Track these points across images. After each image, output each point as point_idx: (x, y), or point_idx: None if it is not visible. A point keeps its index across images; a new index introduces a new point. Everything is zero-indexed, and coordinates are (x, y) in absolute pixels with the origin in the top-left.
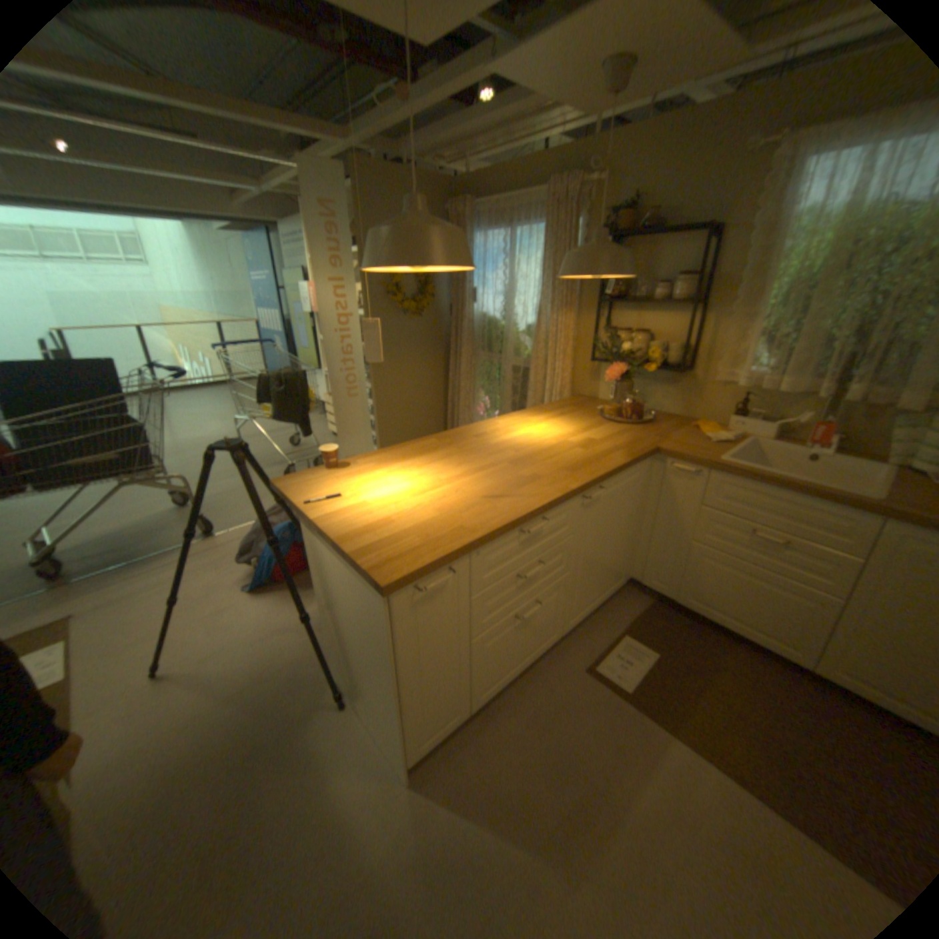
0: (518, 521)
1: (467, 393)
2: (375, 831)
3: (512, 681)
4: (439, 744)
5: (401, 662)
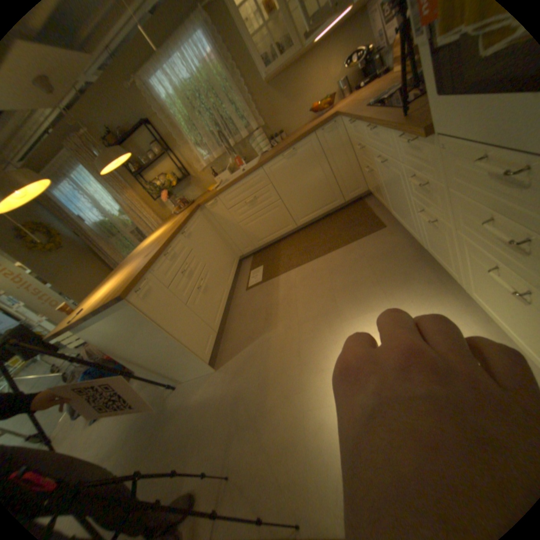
0: (159, 251)
1: None
2: (214, 389)
3: (223, 313)
4: (213, 348)
5: (159, 321)
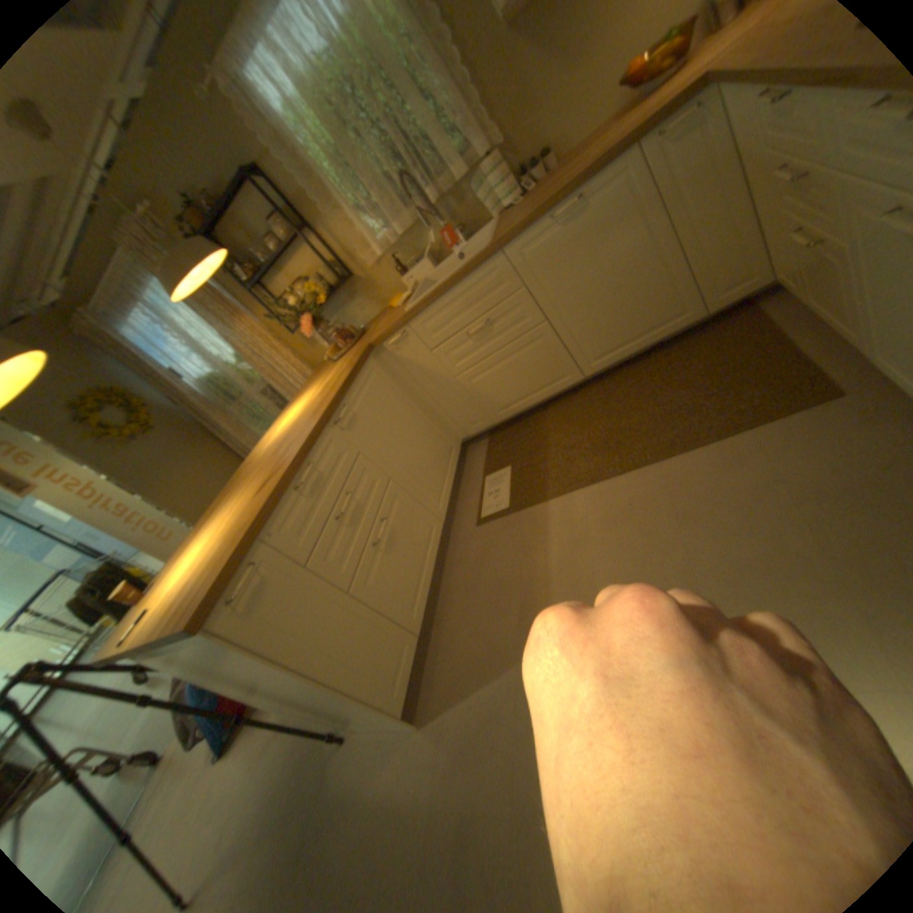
0: (281, 485)
1: None
2: (415, 782)
3: (430, 585)
4: (409, 678)
5: (285, 661)
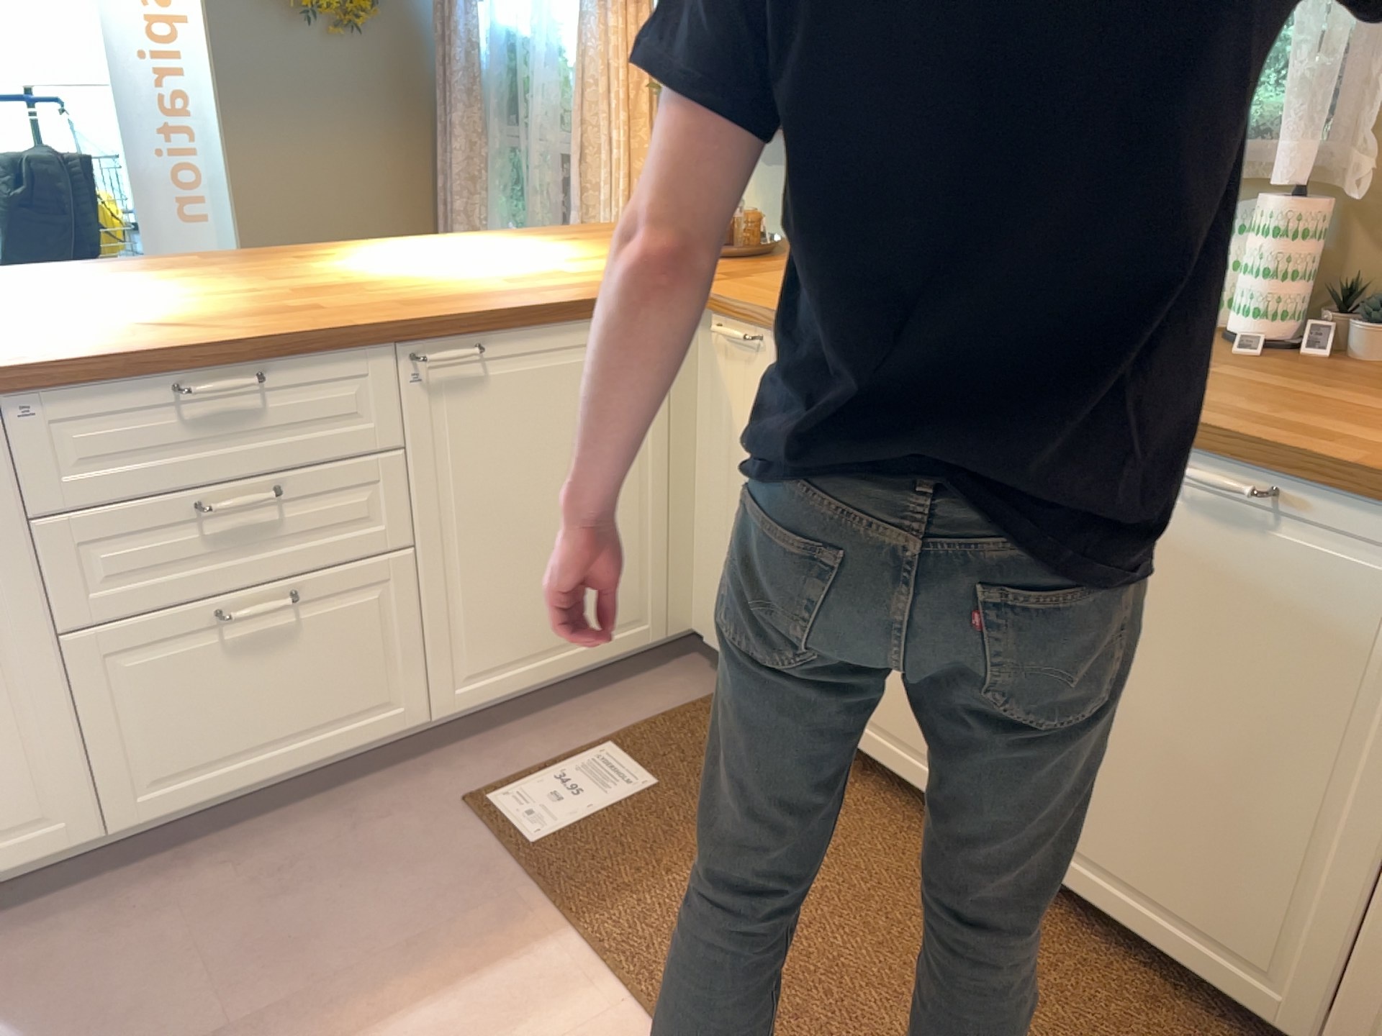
0: (153, 359)
1: (475, 229)
2: None
3: (249, 785)
4: None
5: None
